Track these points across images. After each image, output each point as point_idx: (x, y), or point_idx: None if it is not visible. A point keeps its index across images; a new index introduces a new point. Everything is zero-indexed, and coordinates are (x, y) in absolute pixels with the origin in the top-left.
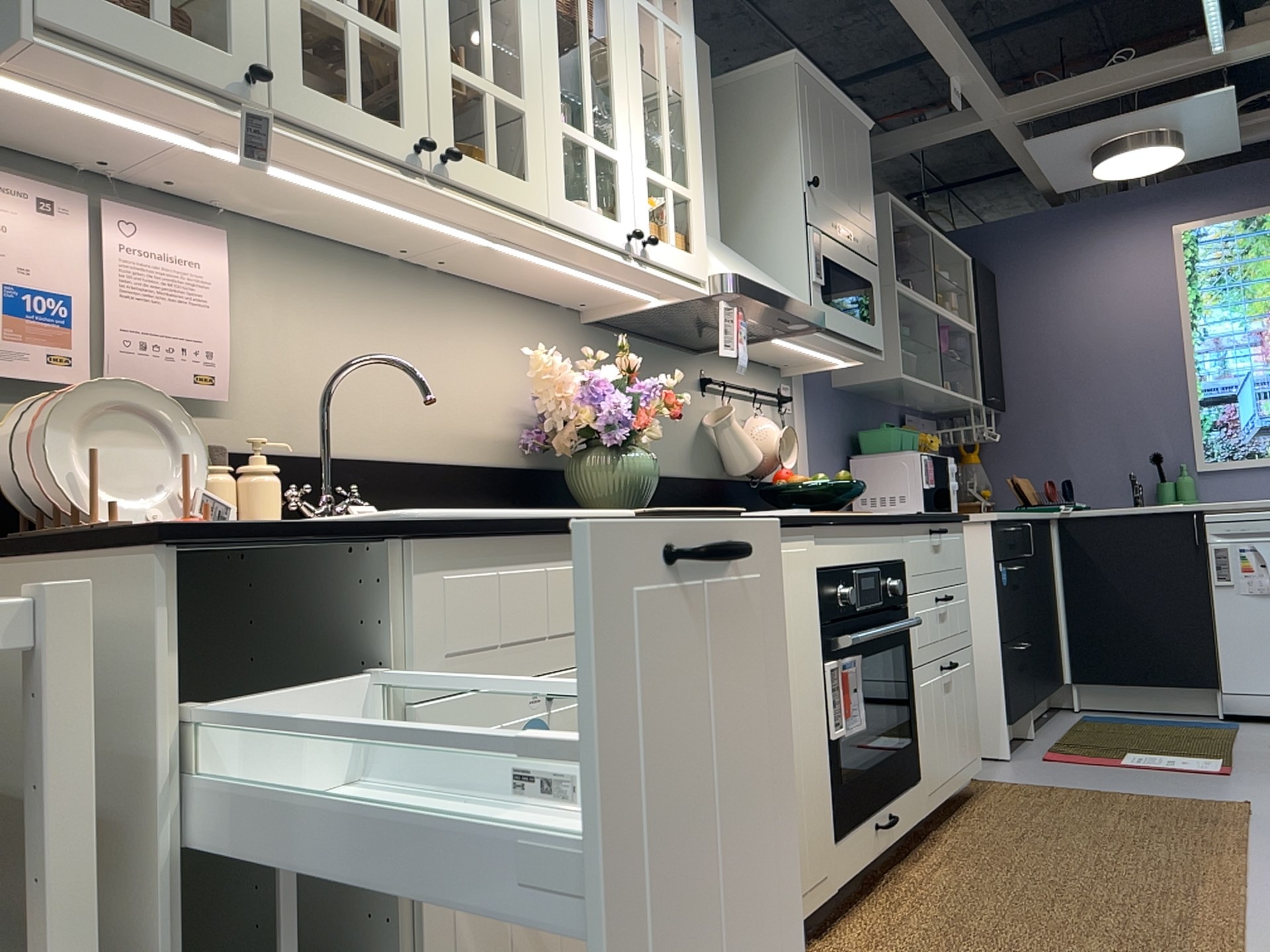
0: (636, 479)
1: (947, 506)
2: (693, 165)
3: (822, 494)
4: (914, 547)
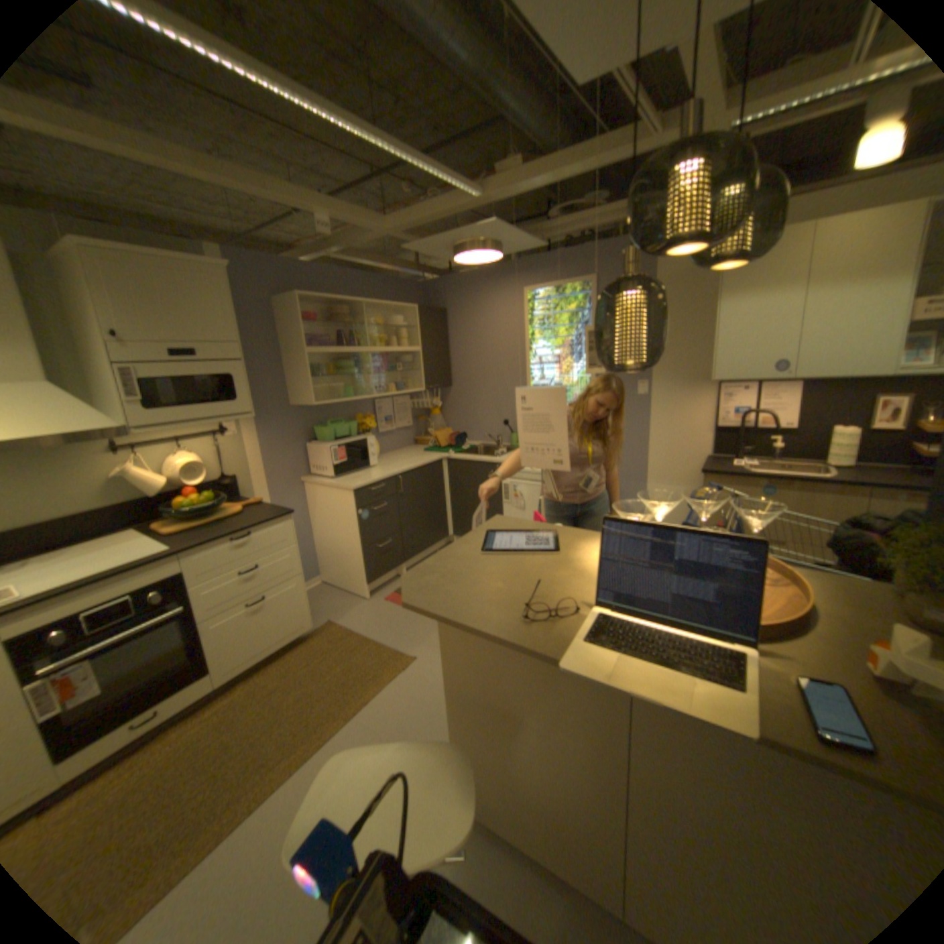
0: None
1: (365, 467)
2: None
3: (186, 513)
4: (197, 563)
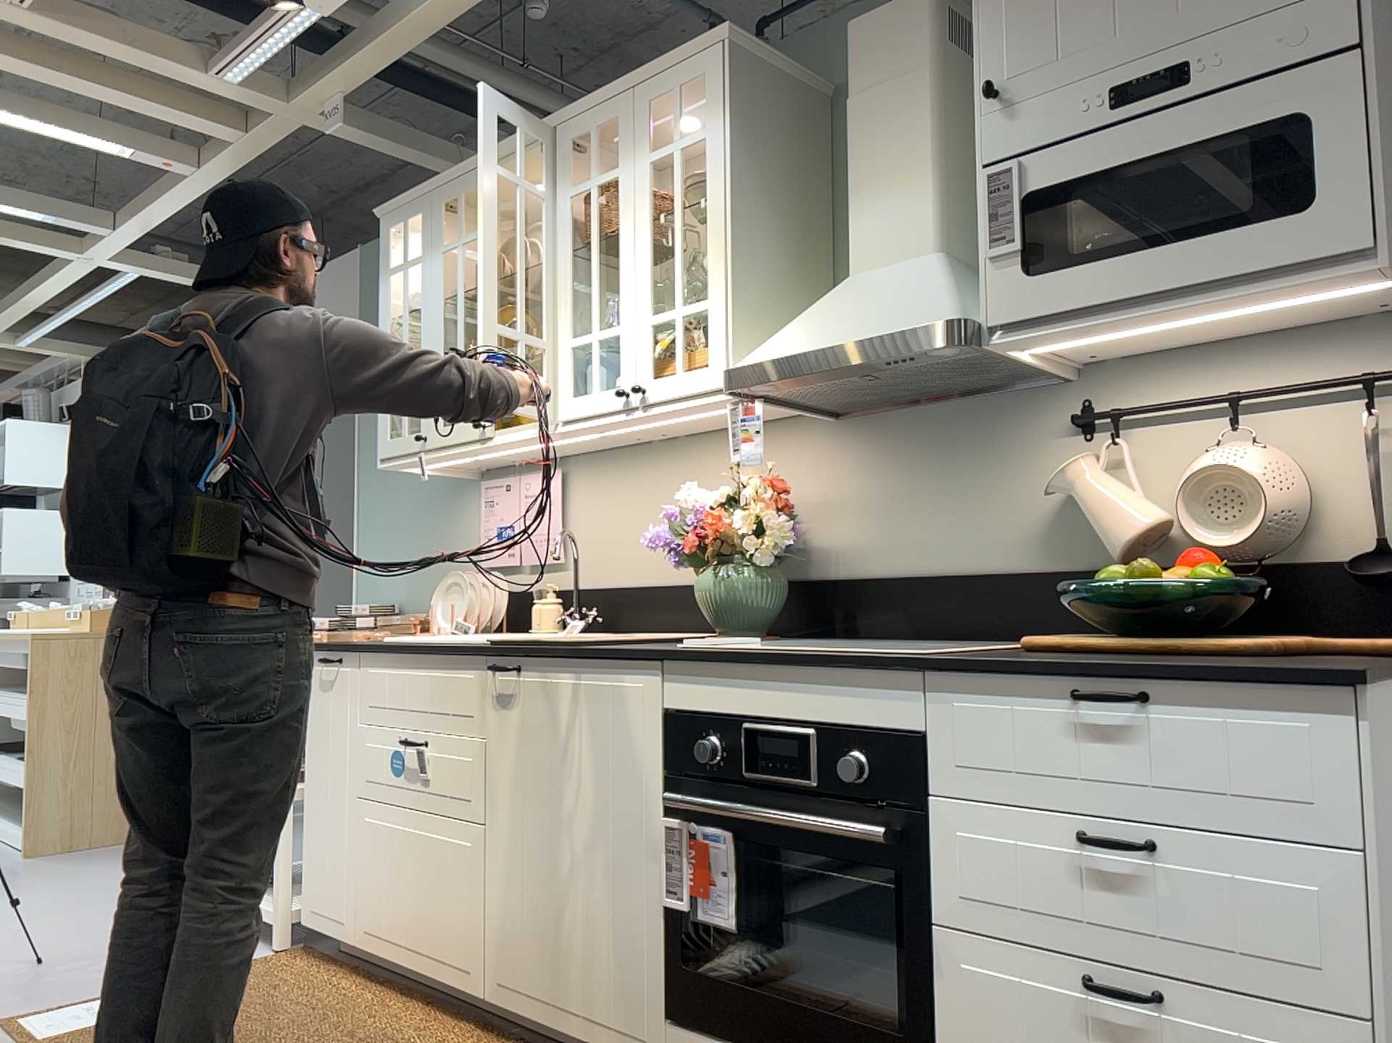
0: (714, 597)
1: None
2: (709, 269)
3: (1108, 601)
4: (966, 717)
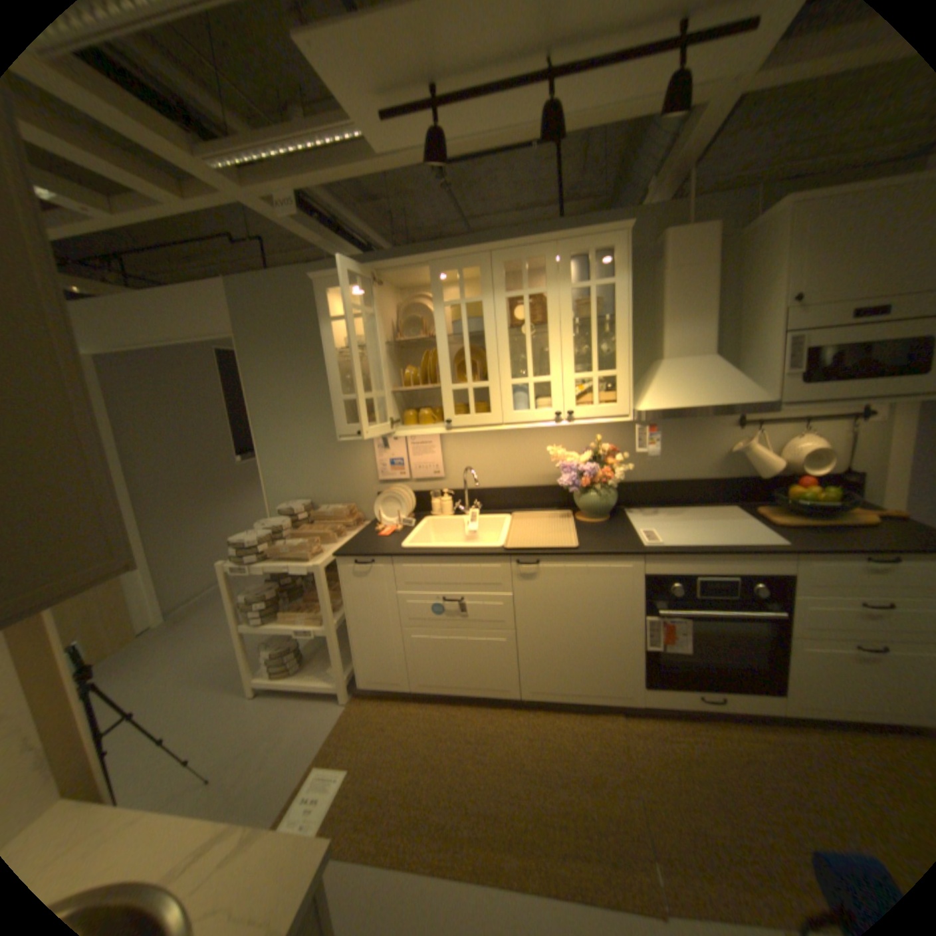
0: (594, 505)
1: None
2: (619, 357)
3: (805, 506)
4: (819, 571)
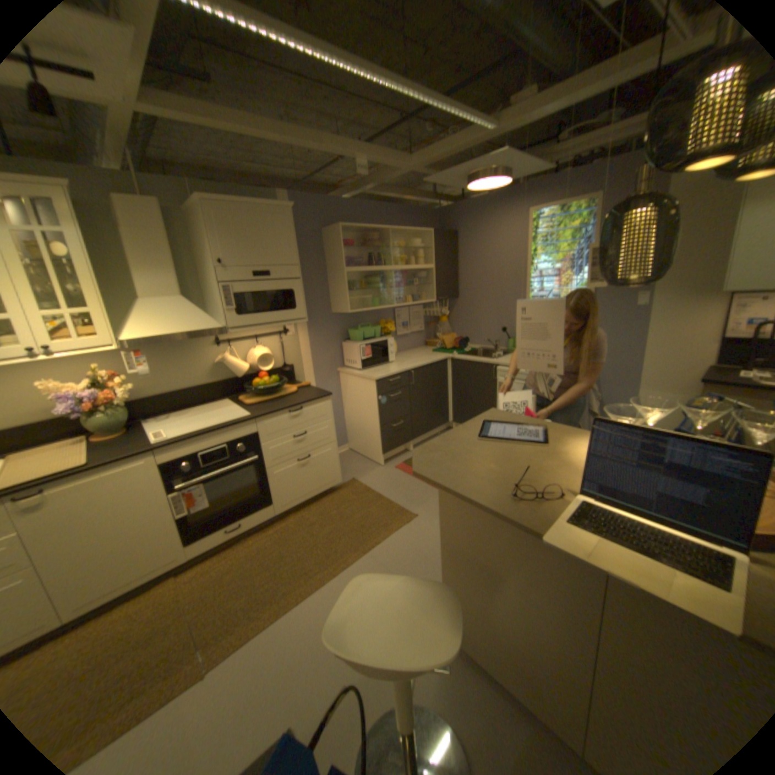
0: (103, 425)
1: (384, 362)
2: (87, 297)
3: (260, 390)
4: (267, 426)
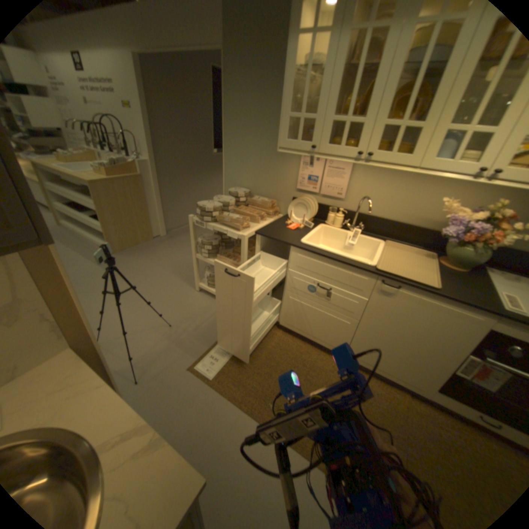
0: (465, 256)
1: None
2: None
3: None
4: None
